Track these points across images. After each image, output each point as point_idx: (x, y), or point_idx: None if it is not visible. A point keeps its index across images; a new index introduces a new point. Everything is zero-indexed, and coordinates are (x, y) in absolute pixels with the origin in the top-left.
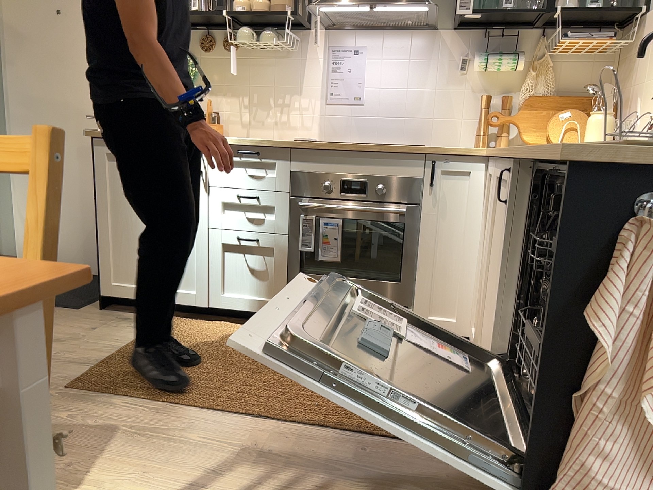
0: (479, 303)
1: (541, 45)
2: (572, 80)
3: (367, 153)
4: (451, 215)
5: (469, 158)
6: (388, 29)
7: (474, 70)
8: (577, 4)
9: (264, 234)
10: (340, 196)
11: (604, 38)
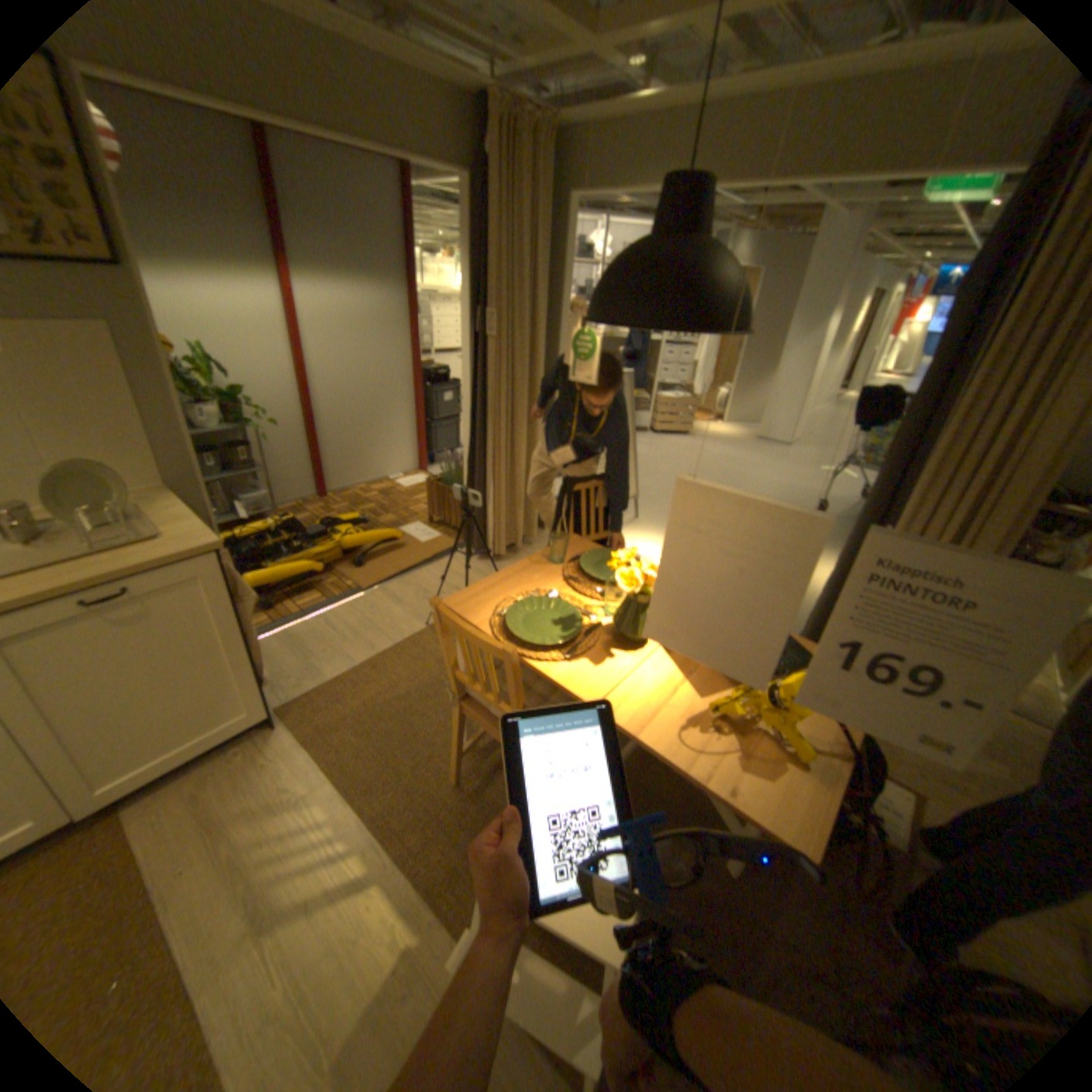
0: None
1: None
2: None
3: None
4: None
5: None
6: None
7: None
8: None
9: None
10: None
11: None
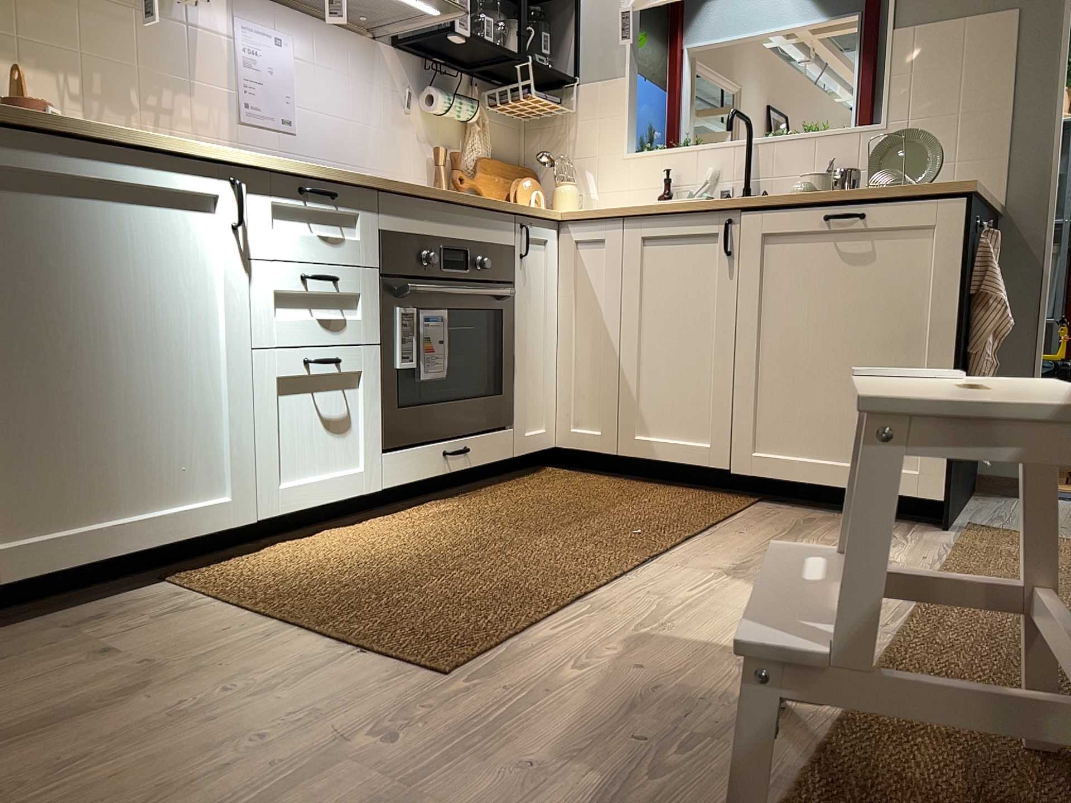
0: (580, 393)
1: (479, 96)
2: (496, 143)
3: (465, 206)
4: (534, 293)
5: (547, 219)
6: (312, 20)
7: (436, 111)
8: (533, 58)
9: (346, 346)
10: (440, 272)
11: (556, 102)
